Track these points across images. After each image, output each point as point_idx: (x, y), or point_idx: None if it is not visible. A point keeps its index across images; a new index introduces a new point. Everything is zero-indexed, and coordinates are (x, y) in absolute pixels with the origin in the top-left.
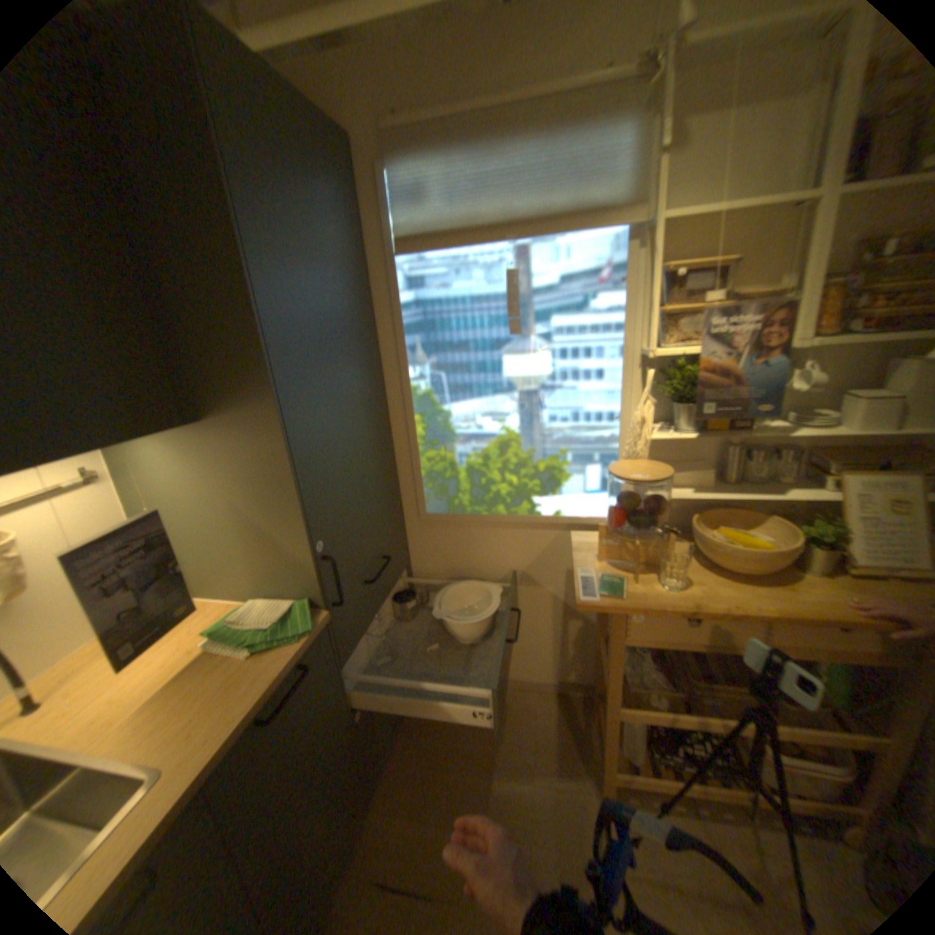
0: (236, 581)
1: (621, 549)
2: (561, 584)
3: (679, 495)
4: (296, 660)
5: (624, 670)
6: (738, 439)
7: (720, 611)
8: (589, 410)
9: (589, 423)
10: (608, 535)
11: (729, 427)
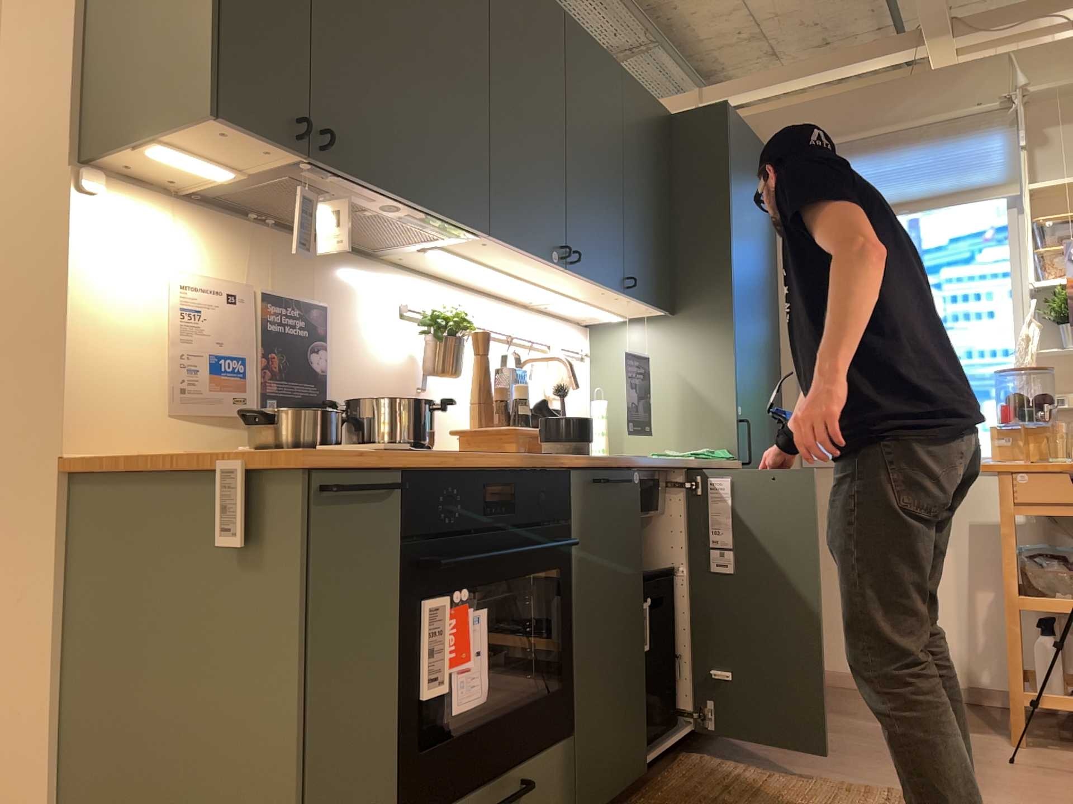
0: (666, 440)
1: (1014, 448)
2: (965, 541)
3: None
4: (729, 463)
5: (1016, 539)
6: None
7: None
8: (982, 346)
9: (983, 359)
10: (999, 434)
11: None
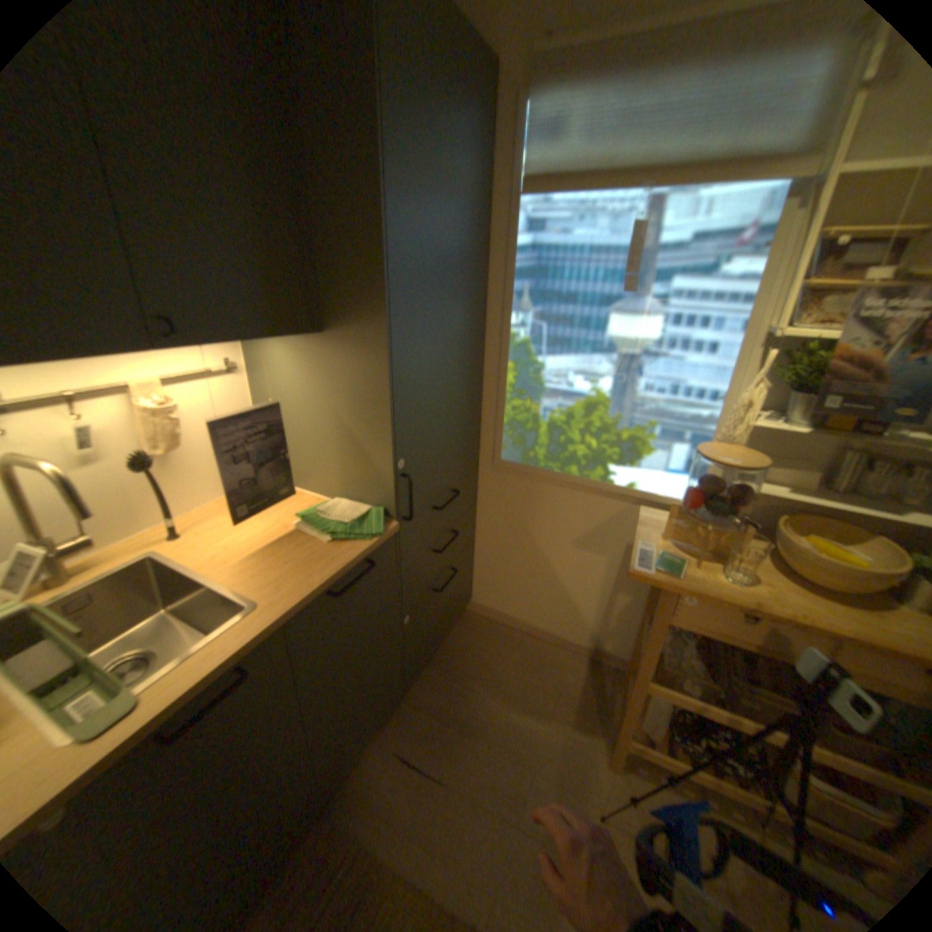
0: (328, 479)
1: (690, 533)
2: (619, 557)
3: (772, 492)
4: (366, 554)
5: (663, 648)
6: (863, 445)
7: (785, 616)
8: (692, 385)
9: (688, 399)
10: (680, 515)
11: (855, 428)
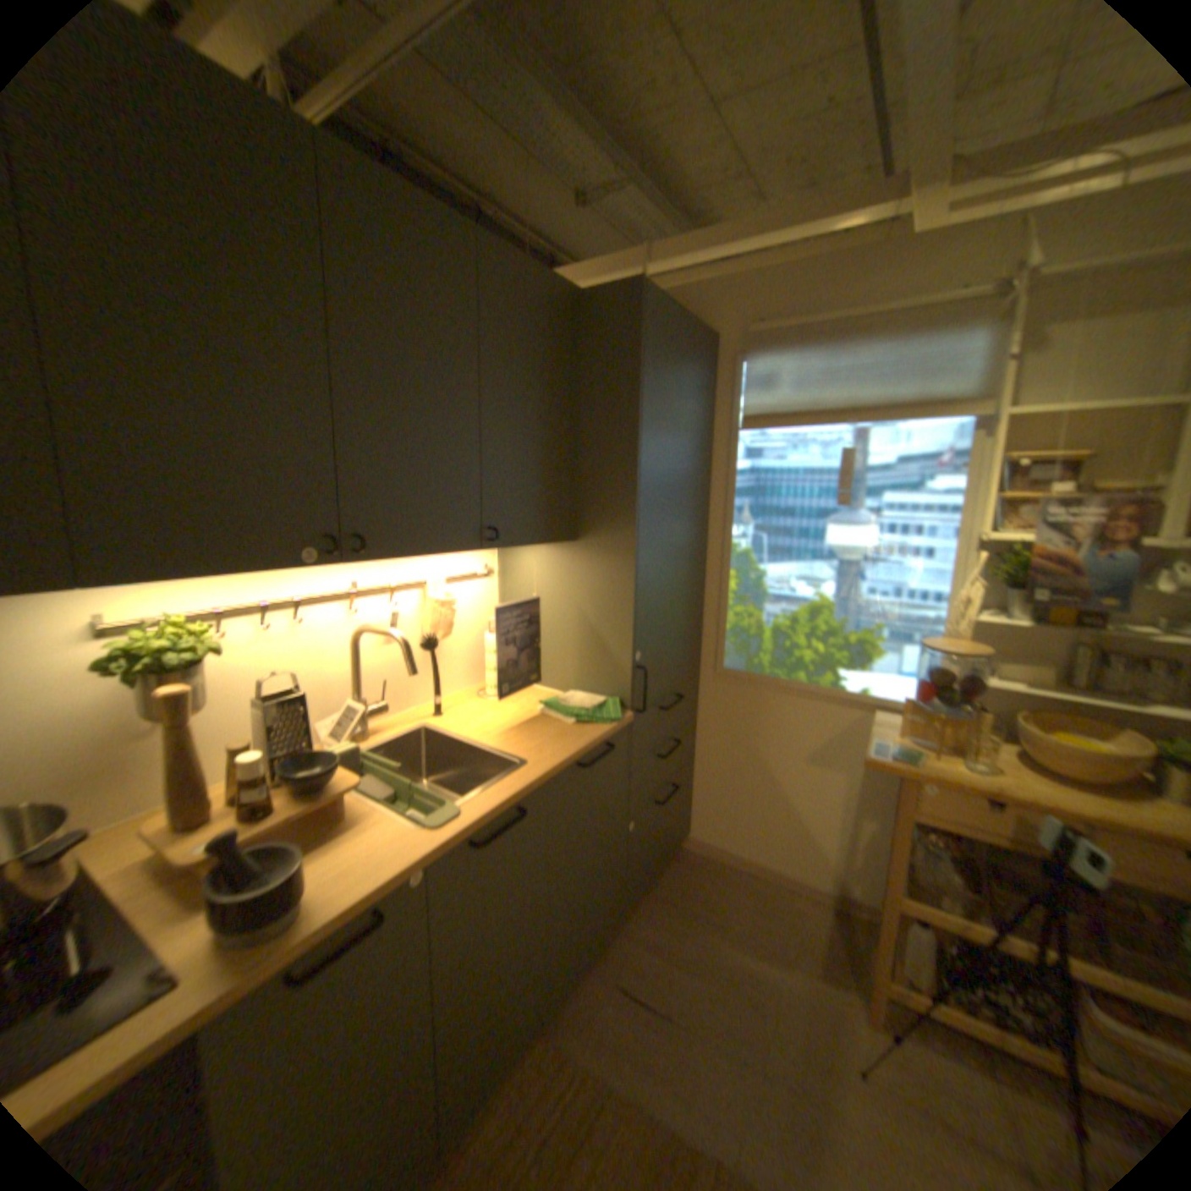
0: (563, 673)
1: (928, 729)
2: (859, 775)
3: (1007, 687)
4: (608, 735)
5: (911, 849)
6: (1092, 640)
7: (1029, 801)
8: (914, 587)
9: (913, 601)
10: (914, 710)
11: (1078, 623)
